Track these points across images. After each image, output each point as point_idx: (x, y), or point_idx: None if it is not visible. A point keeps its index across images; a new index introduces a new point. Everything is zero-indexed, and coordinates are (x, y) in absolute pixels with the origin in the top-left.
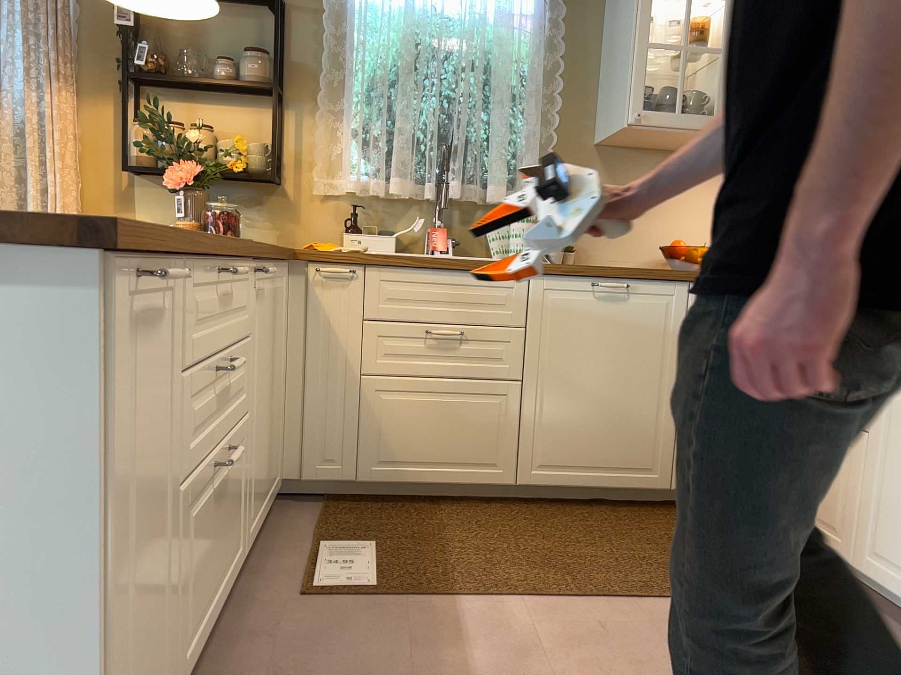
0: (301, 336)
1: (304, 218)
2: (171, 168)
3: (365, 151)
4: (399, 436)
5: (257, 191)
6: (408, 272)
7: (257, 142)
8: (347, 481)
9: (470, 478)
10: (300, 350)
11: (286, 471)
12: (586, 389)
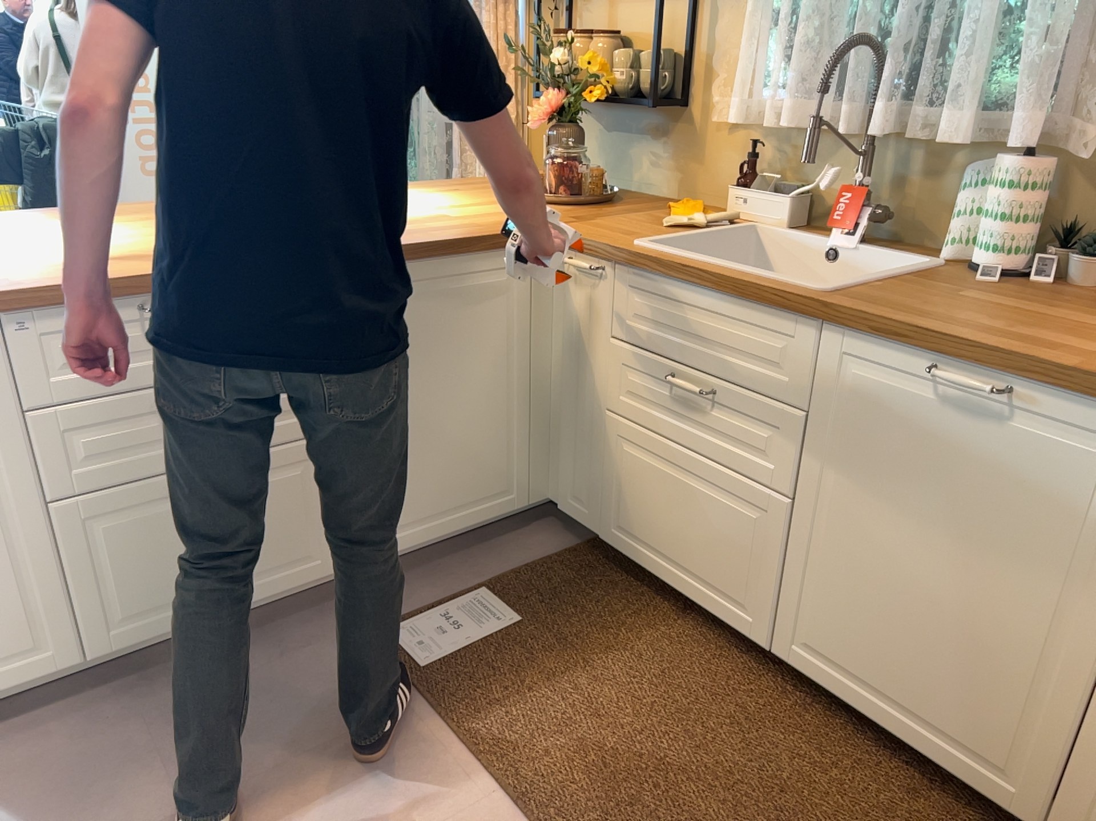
0: (563, 339)
1: (706, 157)
2: (542, 99)
3: (780, 51)
4: (639, 504)
5: (661, 118)
6: (659, 281)
7: (664, 45)
8: (593, 531)
9: (712, 603)
10: (562, 356)
11: (550, 491)
12: (893, 560)
